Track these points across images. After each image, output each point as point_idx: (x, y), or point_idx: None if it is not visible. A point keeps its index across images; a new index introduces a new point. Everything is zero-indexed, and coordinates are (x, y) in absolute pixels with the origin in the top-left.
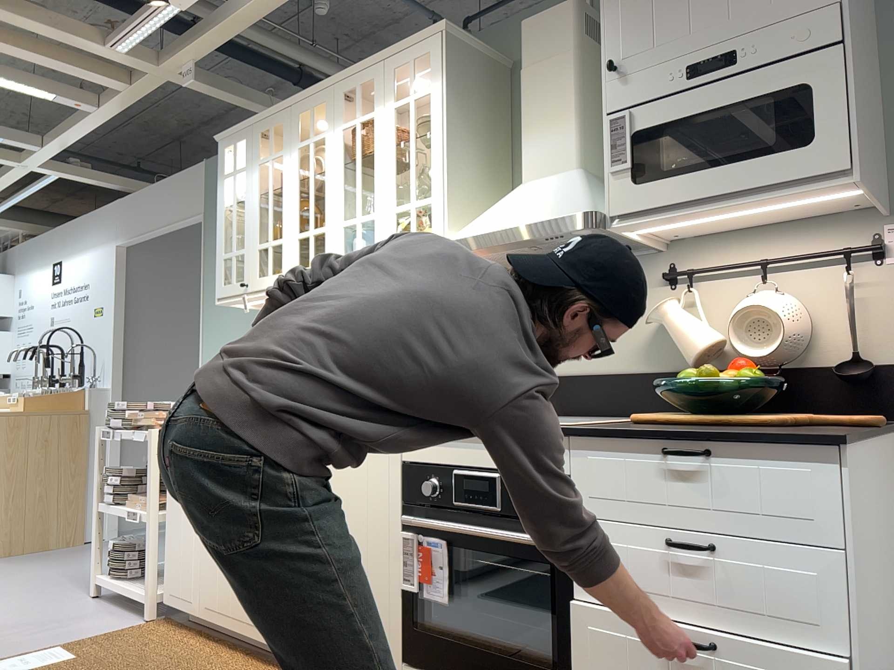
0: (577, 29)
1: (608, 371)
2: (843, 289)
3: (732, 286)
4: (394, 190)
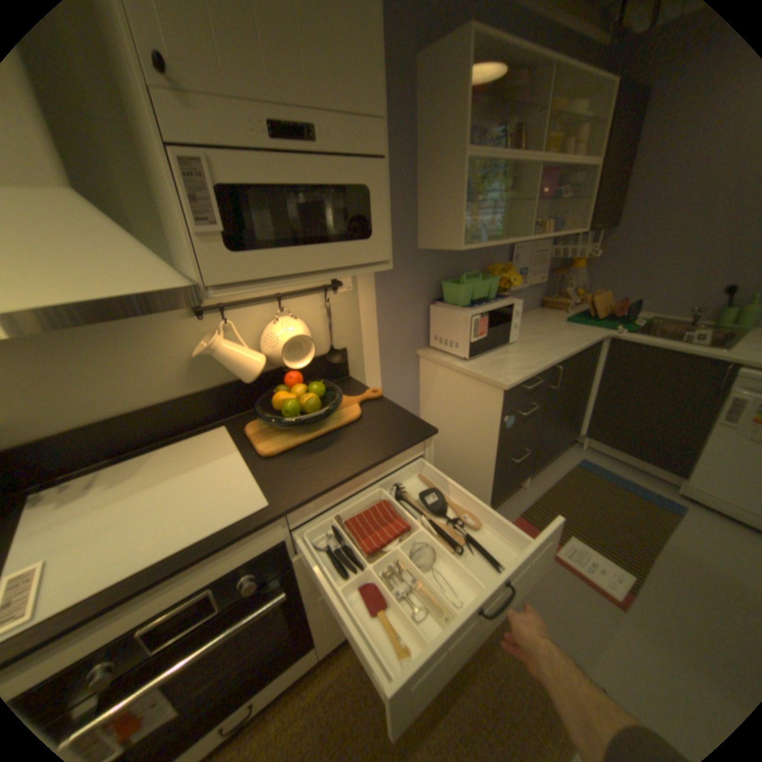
0: None
1: (152, 403)
2: (325, 311)
3: (253, 313)
4: None
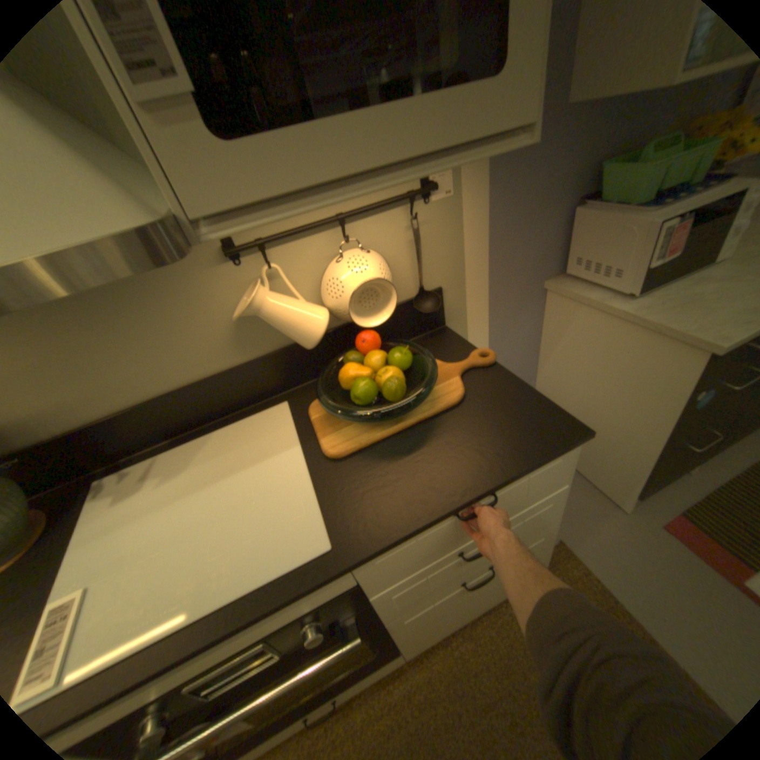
0: None
1: (200, 378)
2: (412, 234)
3: (307, 248)
4: None
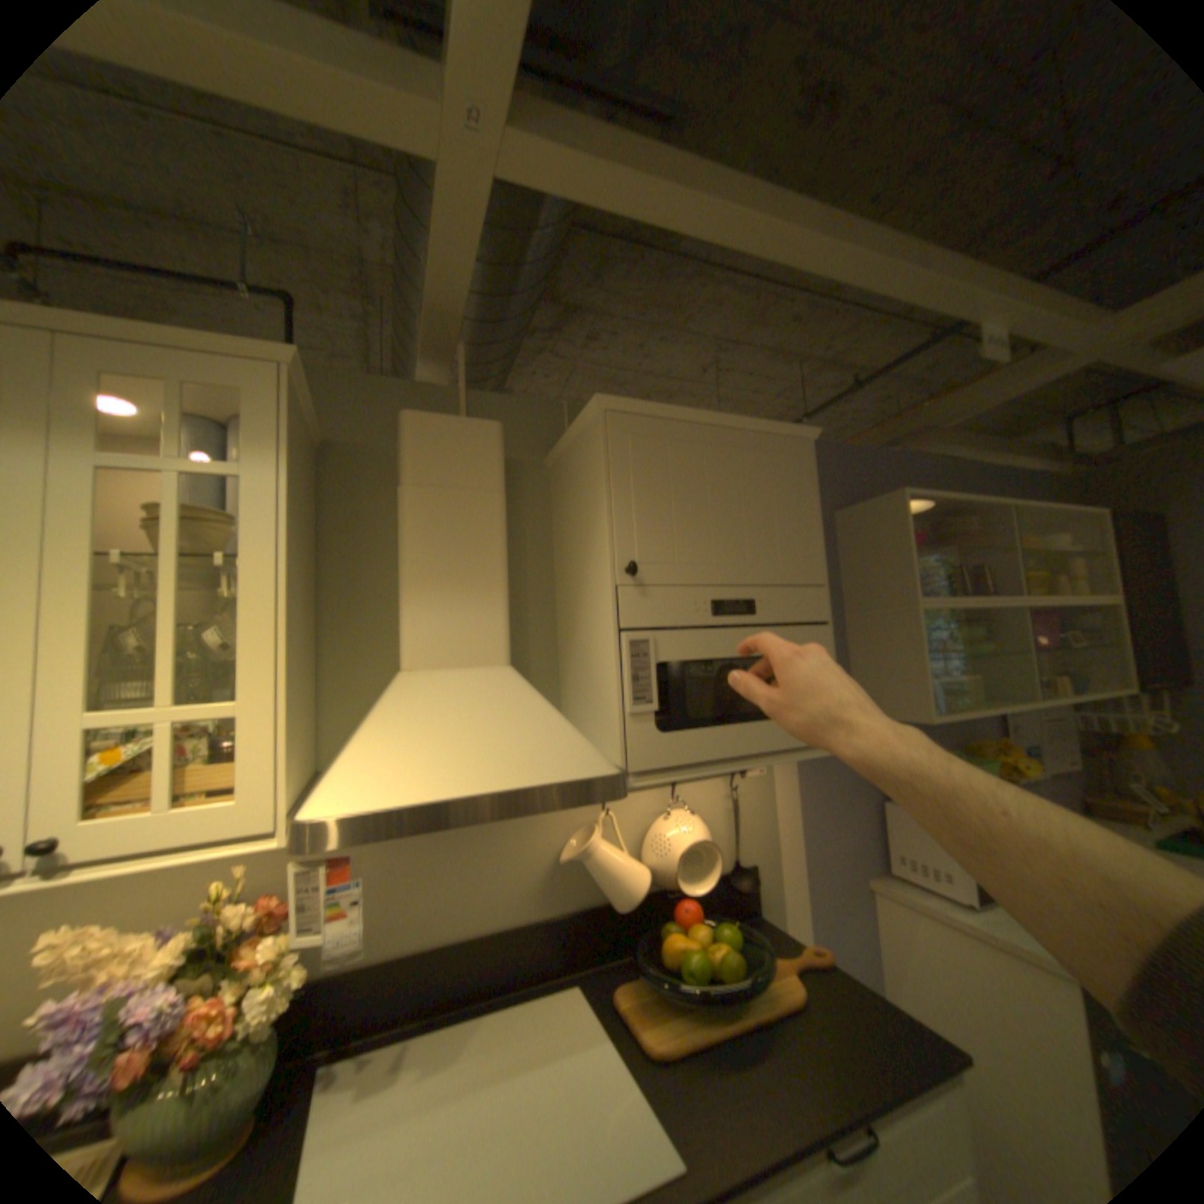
0: (504, 464)
1: (492, 930)
2: (731, 804)
3: (636, 802)
4: (89, 669)
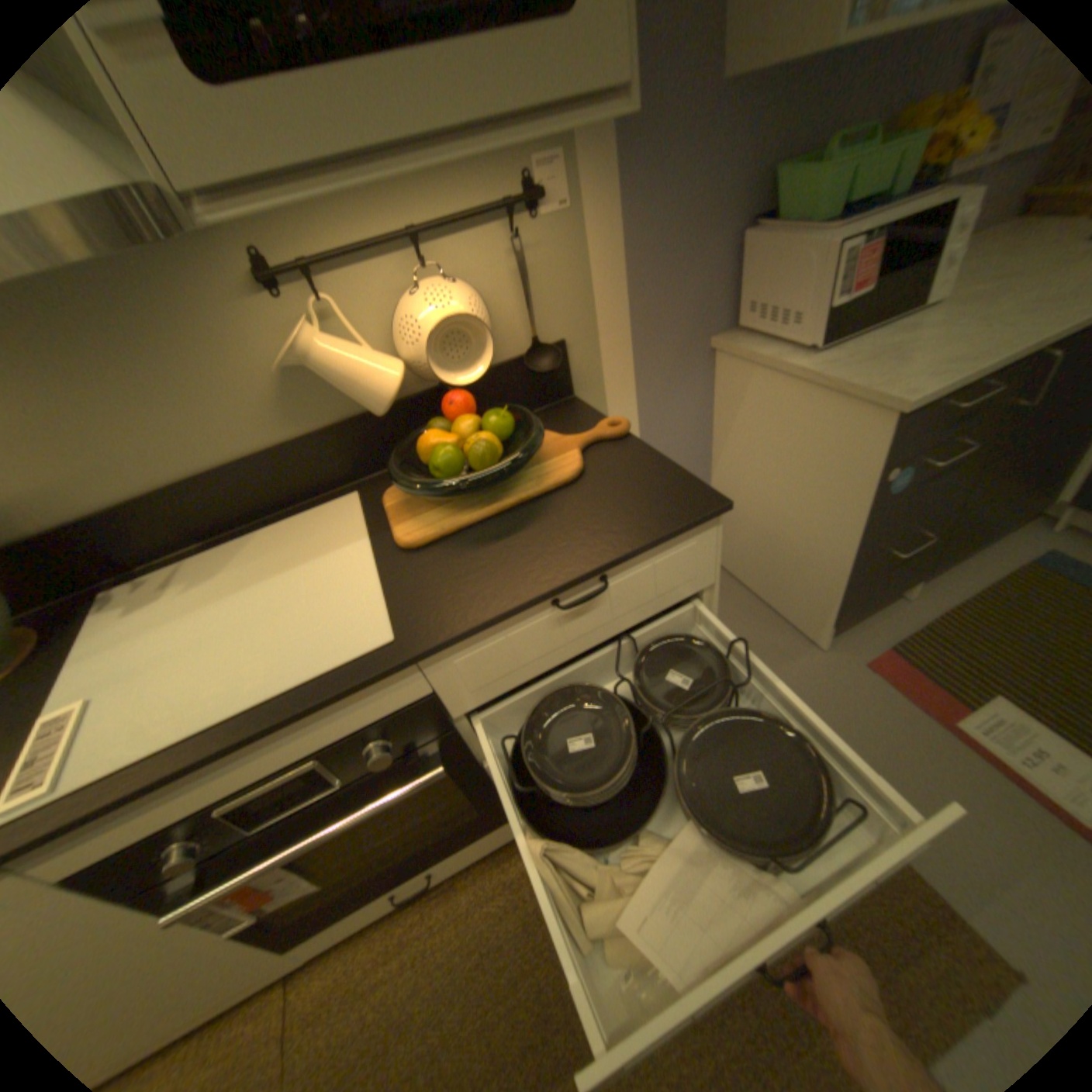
0: None
1: (236, 456)
2: (514, 261)
3: (371, 276)
4: None
